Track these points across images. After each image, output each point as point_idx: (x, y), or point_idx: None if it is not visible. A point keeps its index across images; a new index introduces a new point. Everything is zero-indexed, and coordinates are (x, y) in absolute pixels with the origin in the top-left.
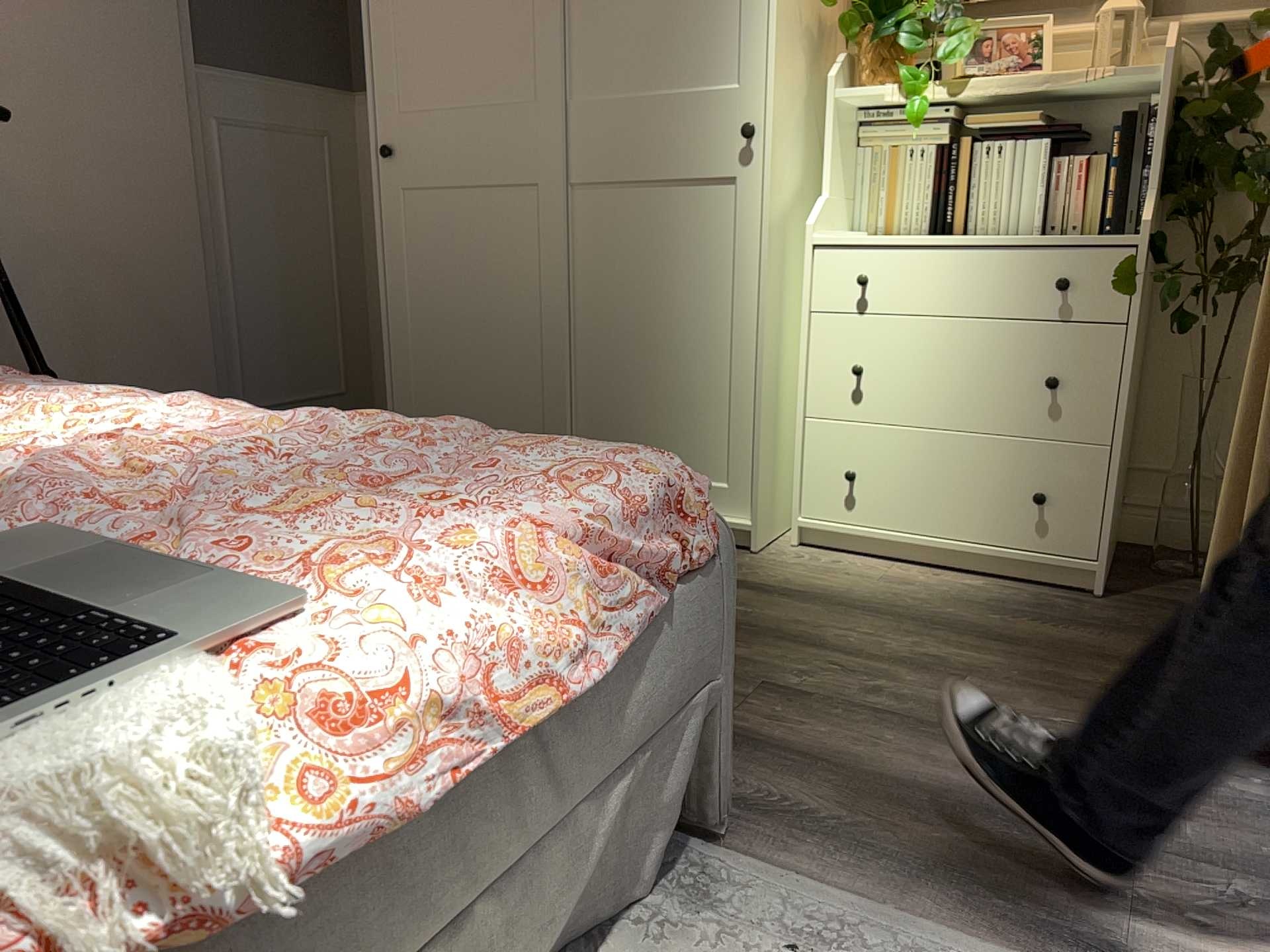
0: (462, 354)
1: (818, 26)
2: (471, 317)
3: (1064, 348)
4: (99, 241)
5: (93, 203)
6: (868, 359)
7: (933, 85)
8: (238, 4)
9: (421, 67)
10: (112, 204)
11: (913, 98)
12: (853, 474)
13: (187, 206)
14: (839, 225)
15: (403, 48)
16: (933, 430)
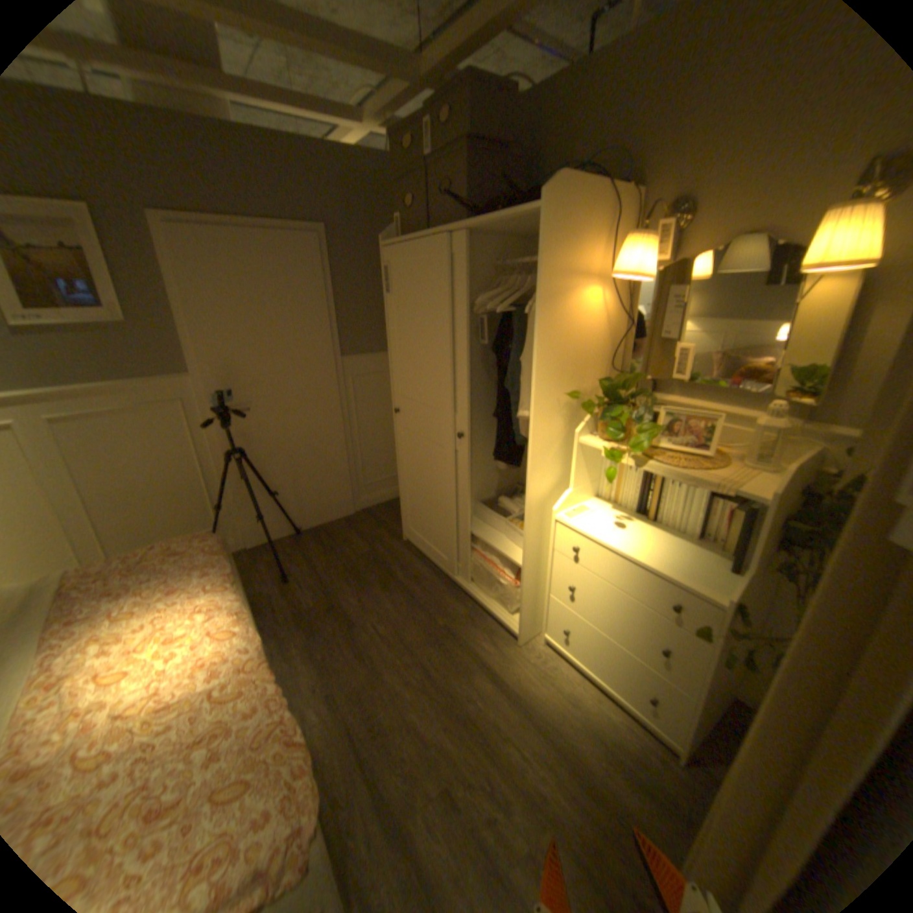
0: (422, 501)
1: (578, 396)
2: (424, 489)
3: (676, 638)
4: (297, 436)
5: (295, 422)
6: (577, 585)
7: (627, 457)
8: (359, 326)
9: (406, 379)
10: (303, 421)
11: (615, 461)
12: (566, 633)
13: (334, 415)
14: (583, 498)
15: (401, 369)
16: (605, 635)
